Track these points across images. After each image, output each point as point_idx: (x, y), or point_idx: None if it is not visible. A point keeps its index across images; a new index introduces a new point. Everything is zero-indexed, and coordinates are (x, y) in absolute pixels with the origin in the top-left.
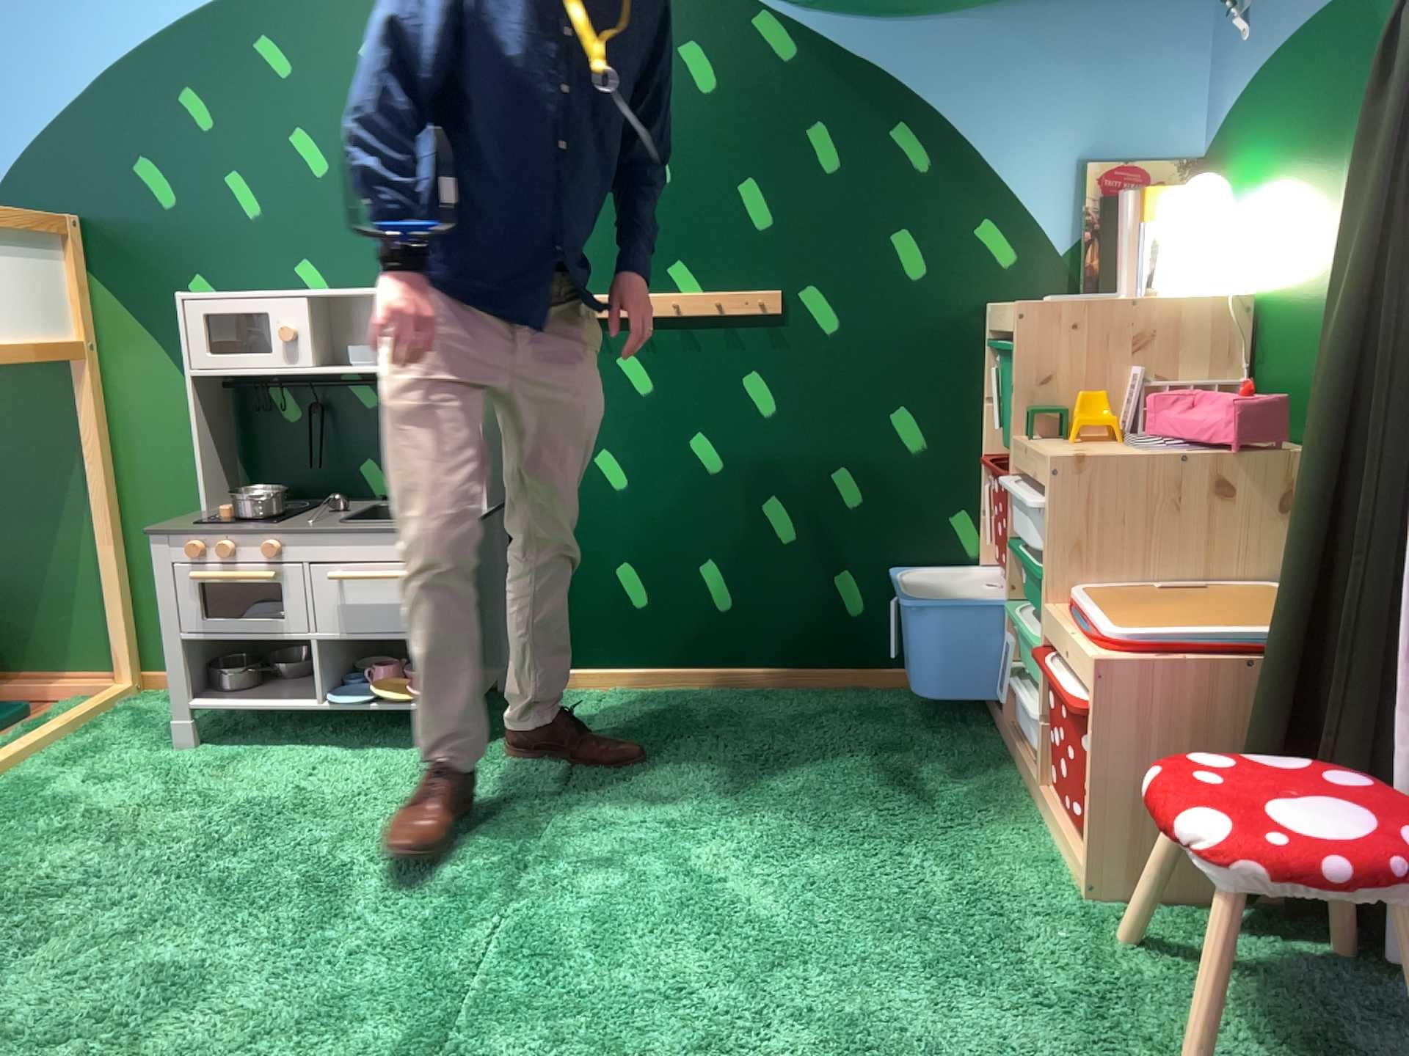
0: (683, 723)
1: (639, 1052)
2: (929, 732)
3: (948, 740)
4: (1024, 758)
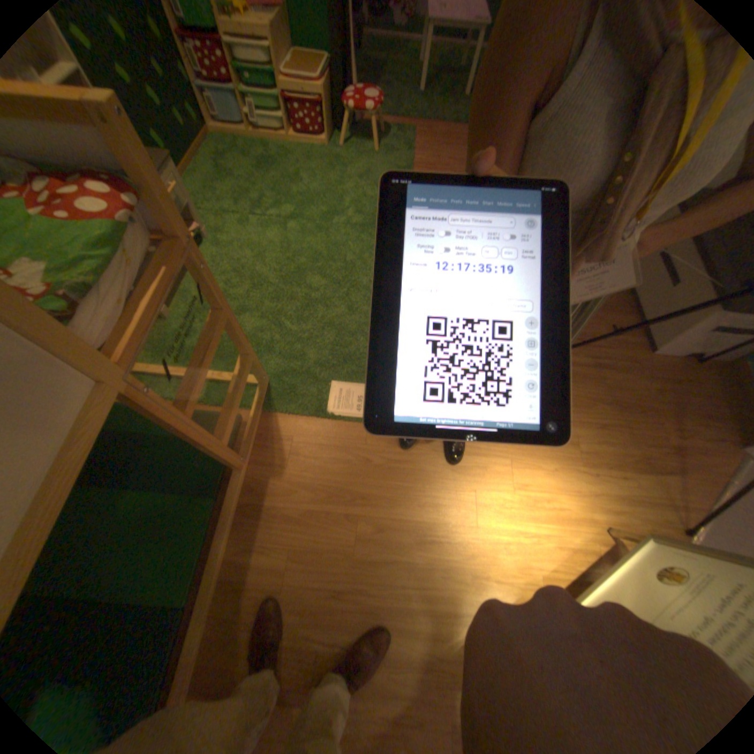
0: (204, 188)
1: (360, 203)
2: (236, 145)
3: (242, 143)
4: (268, 132)
